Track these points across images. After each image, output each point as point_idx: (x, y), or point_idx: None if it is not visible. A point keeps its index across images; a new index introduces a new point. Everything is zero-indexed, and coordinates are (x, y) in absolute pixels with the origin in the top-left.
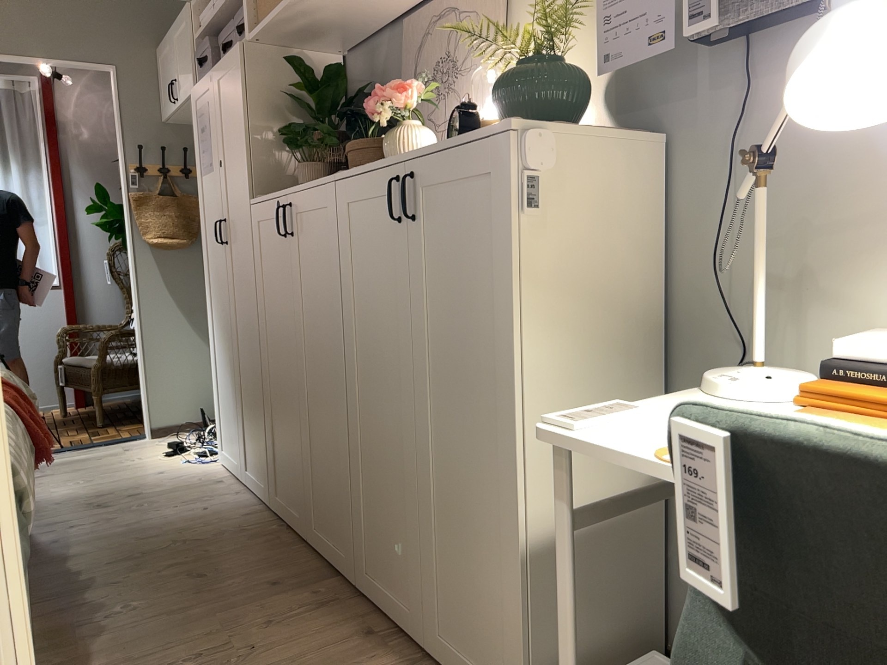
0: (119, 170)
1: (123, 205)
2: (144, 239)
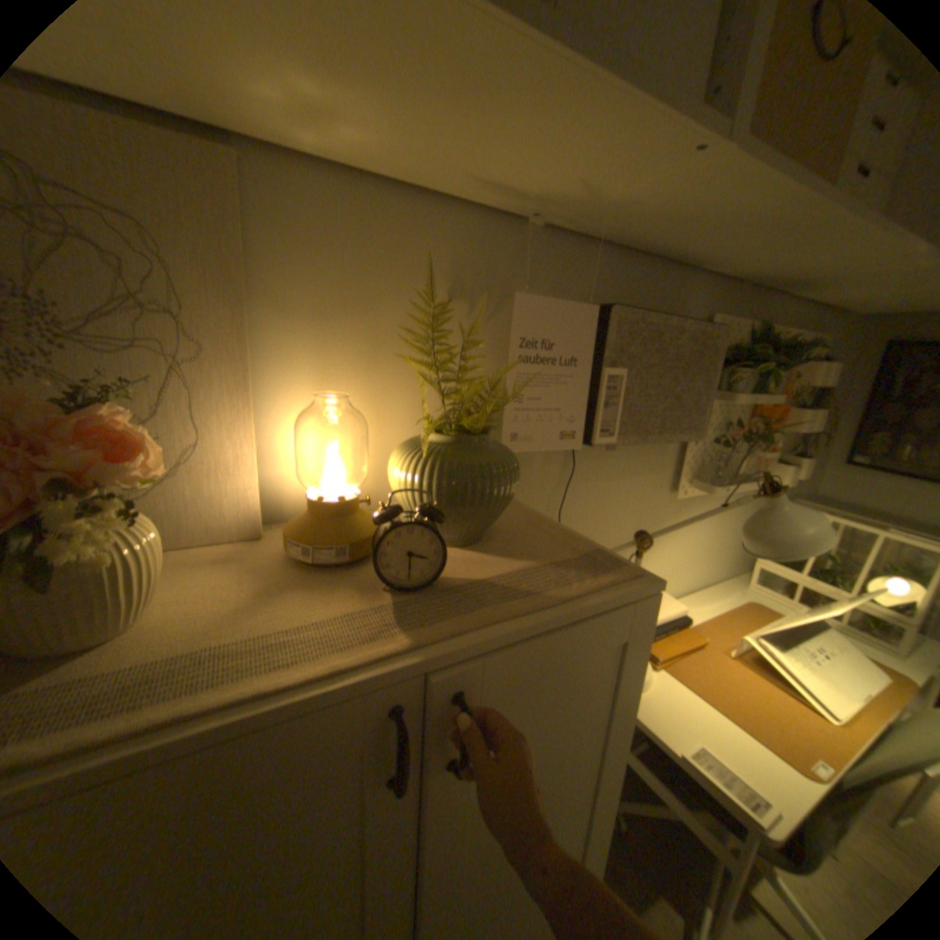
0: None
1: None
2: None
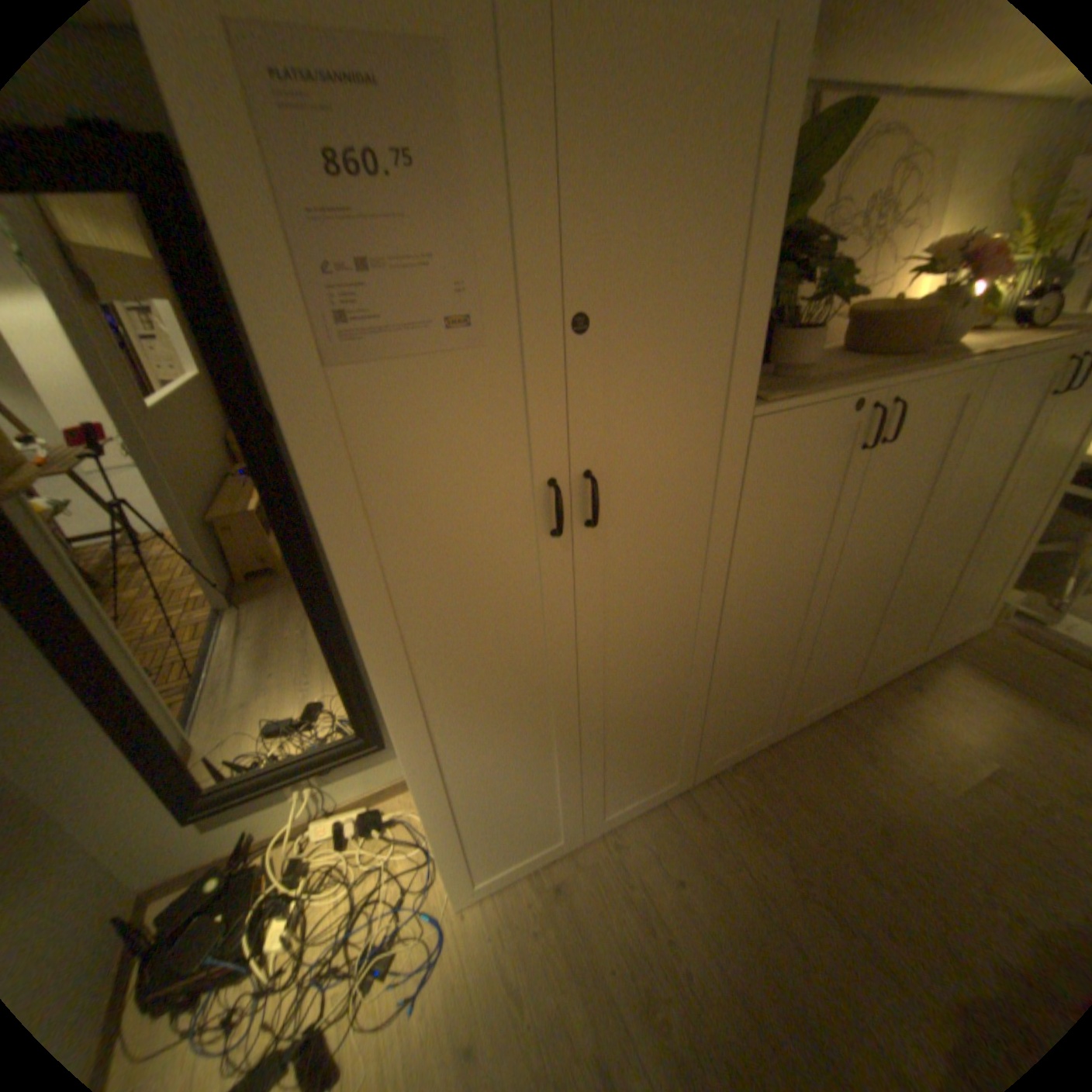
0: None
1: None
2: None
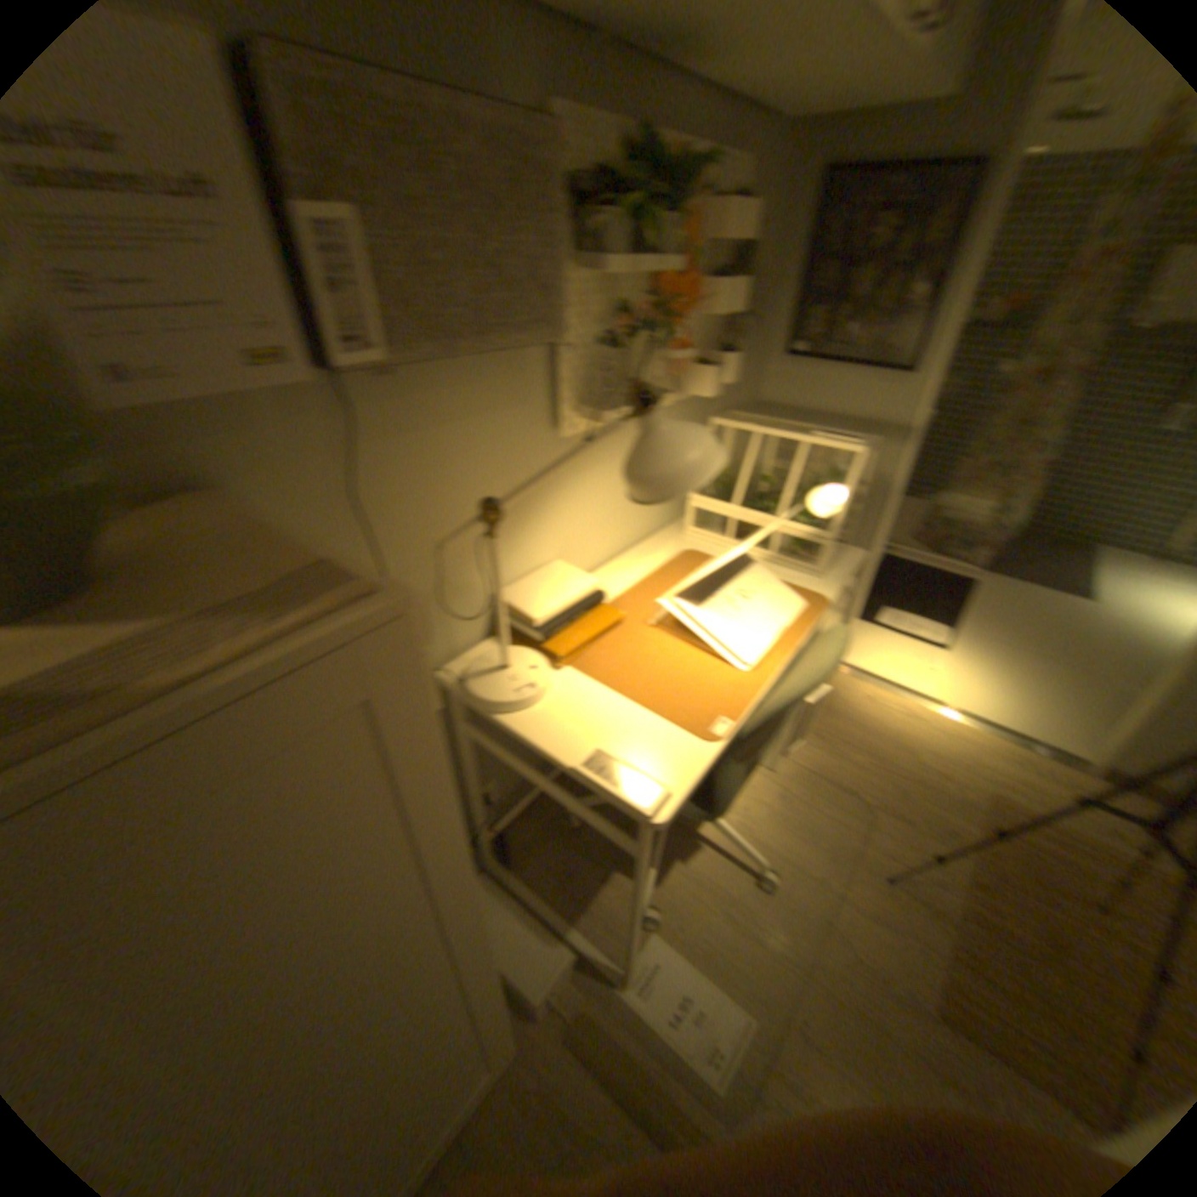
0: None
1: None
2: None
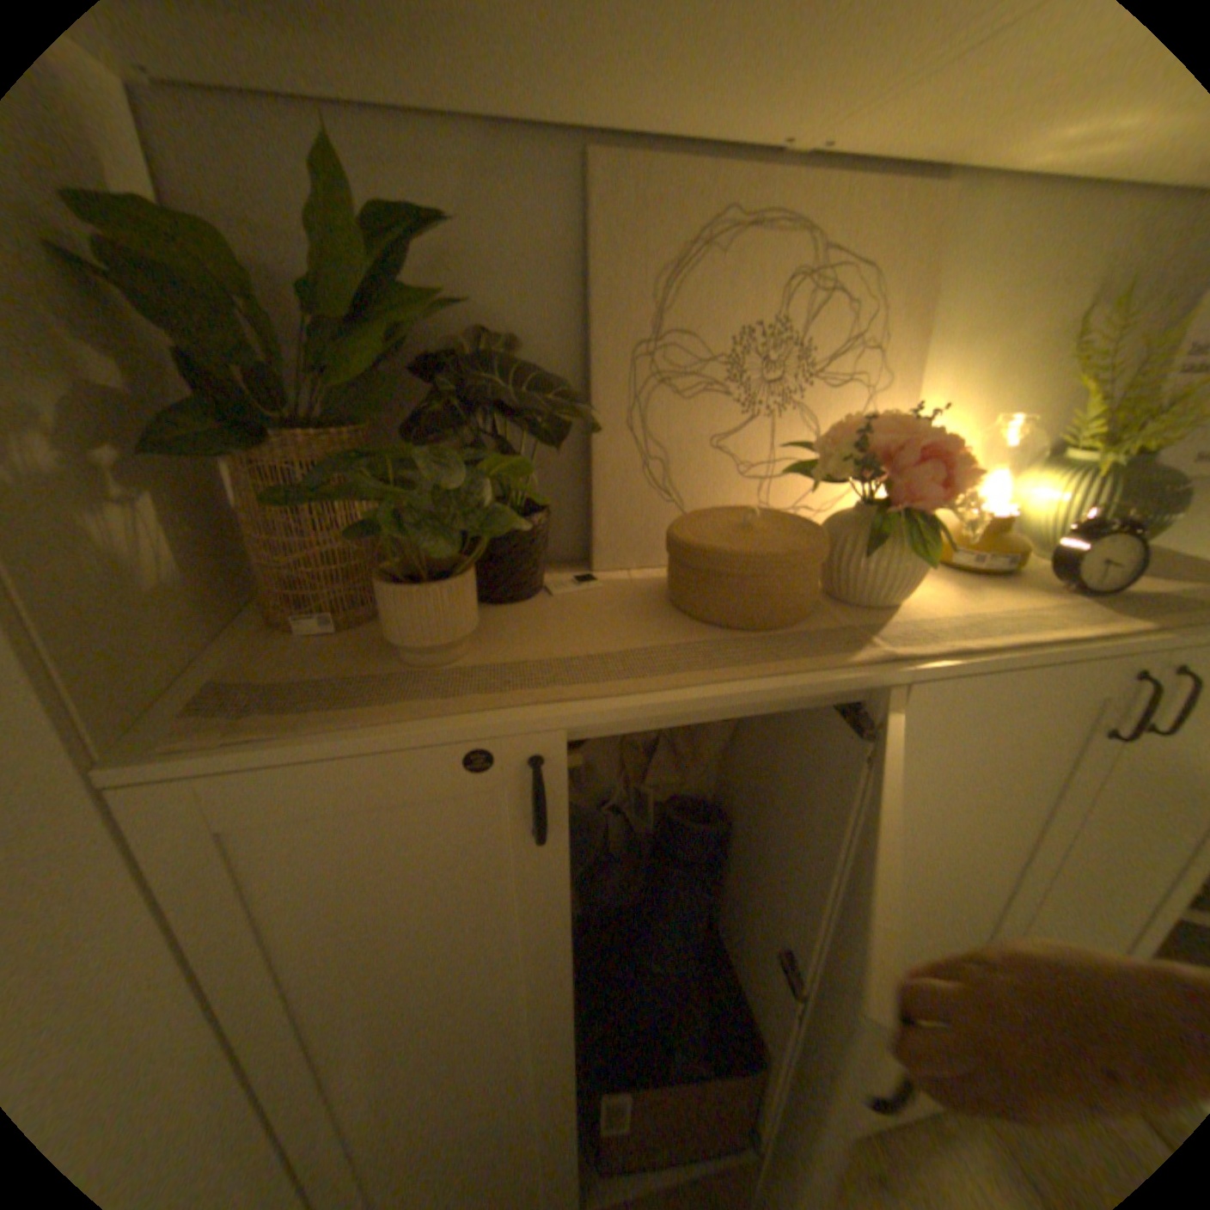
0: None
1: None
2: None
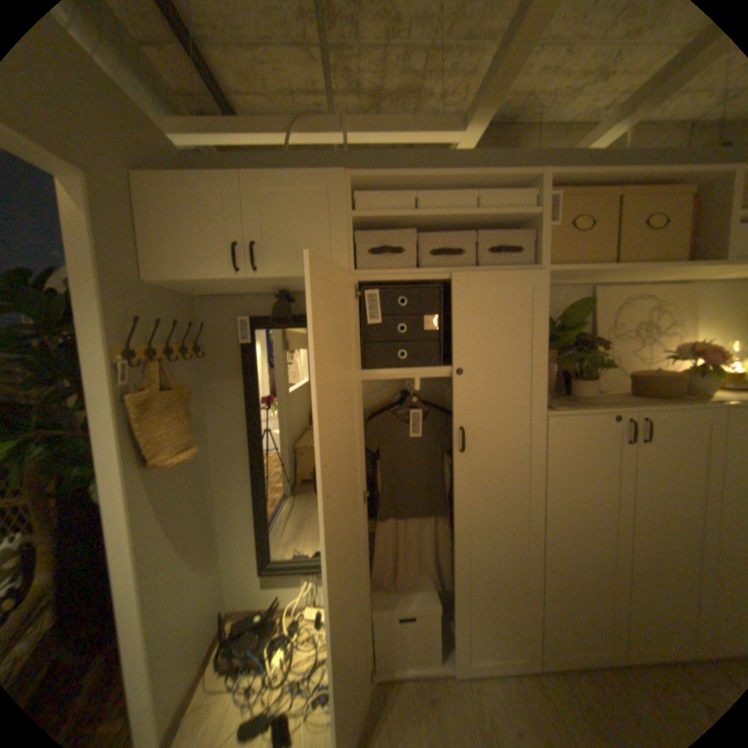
0: (79, 355)
1: (91, 416)
2: (138, 463)
